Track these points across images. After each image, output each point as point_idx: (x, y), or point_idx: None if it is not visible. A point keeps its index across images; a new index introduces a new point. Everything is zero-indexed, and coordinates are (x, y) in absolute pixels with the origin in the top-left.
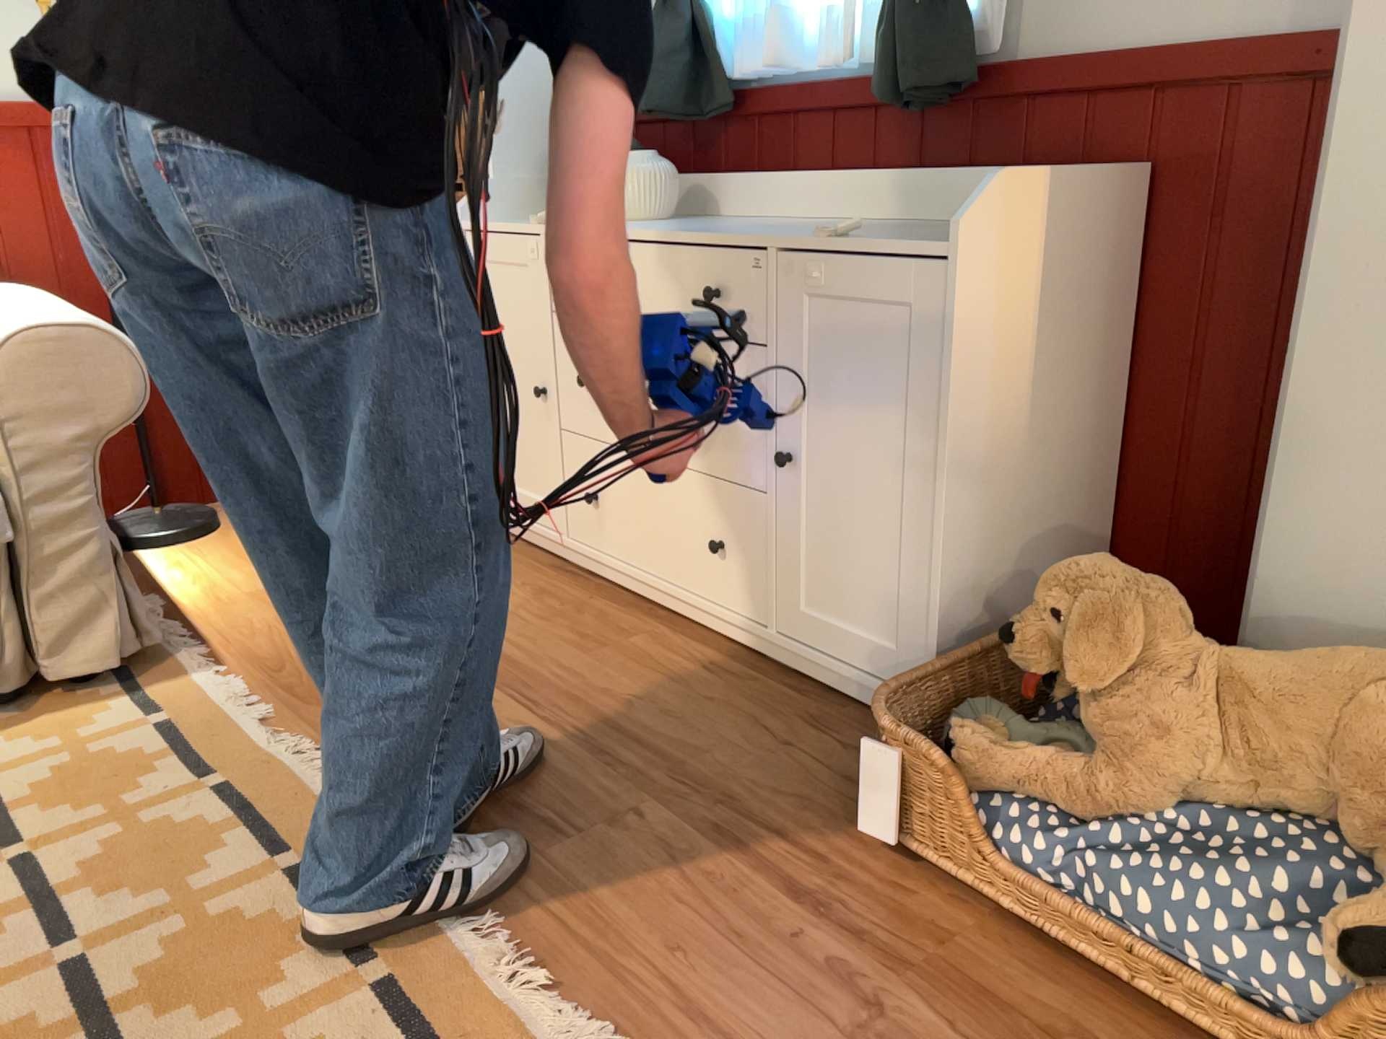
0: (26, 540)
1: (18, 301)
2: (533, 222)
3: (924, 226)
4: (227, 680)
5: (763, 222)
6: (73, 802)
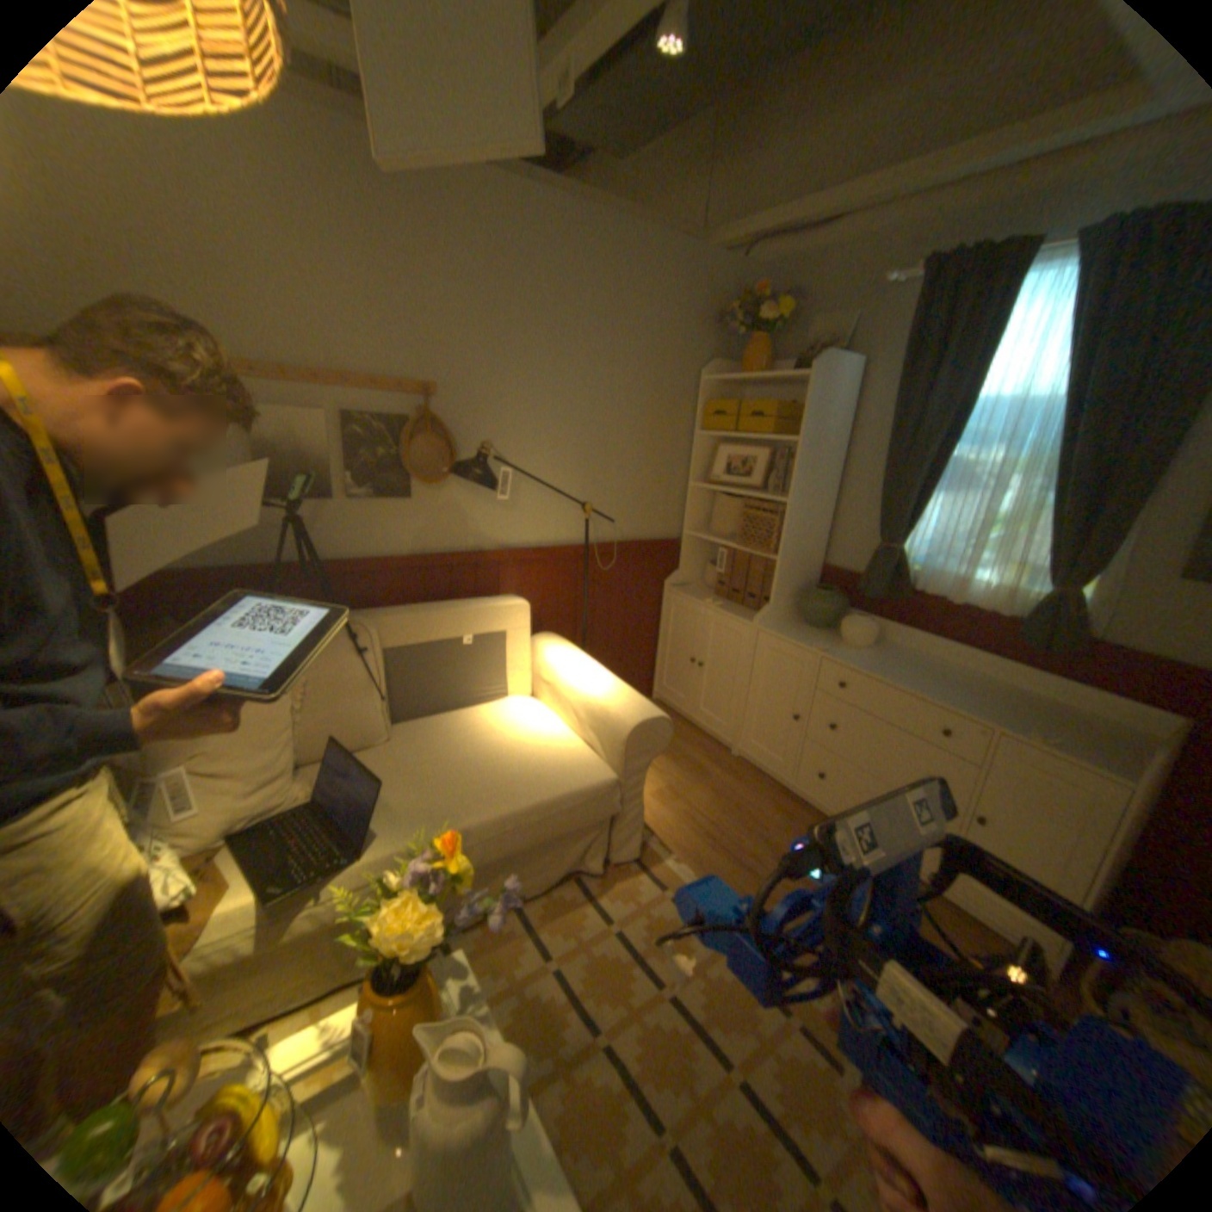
0: (620, 808)
1: (584, 666)
2: (790, 627)
3: (1041, 701)
4: (682, 868)
5: (928, 661)
6: (670, 958)
